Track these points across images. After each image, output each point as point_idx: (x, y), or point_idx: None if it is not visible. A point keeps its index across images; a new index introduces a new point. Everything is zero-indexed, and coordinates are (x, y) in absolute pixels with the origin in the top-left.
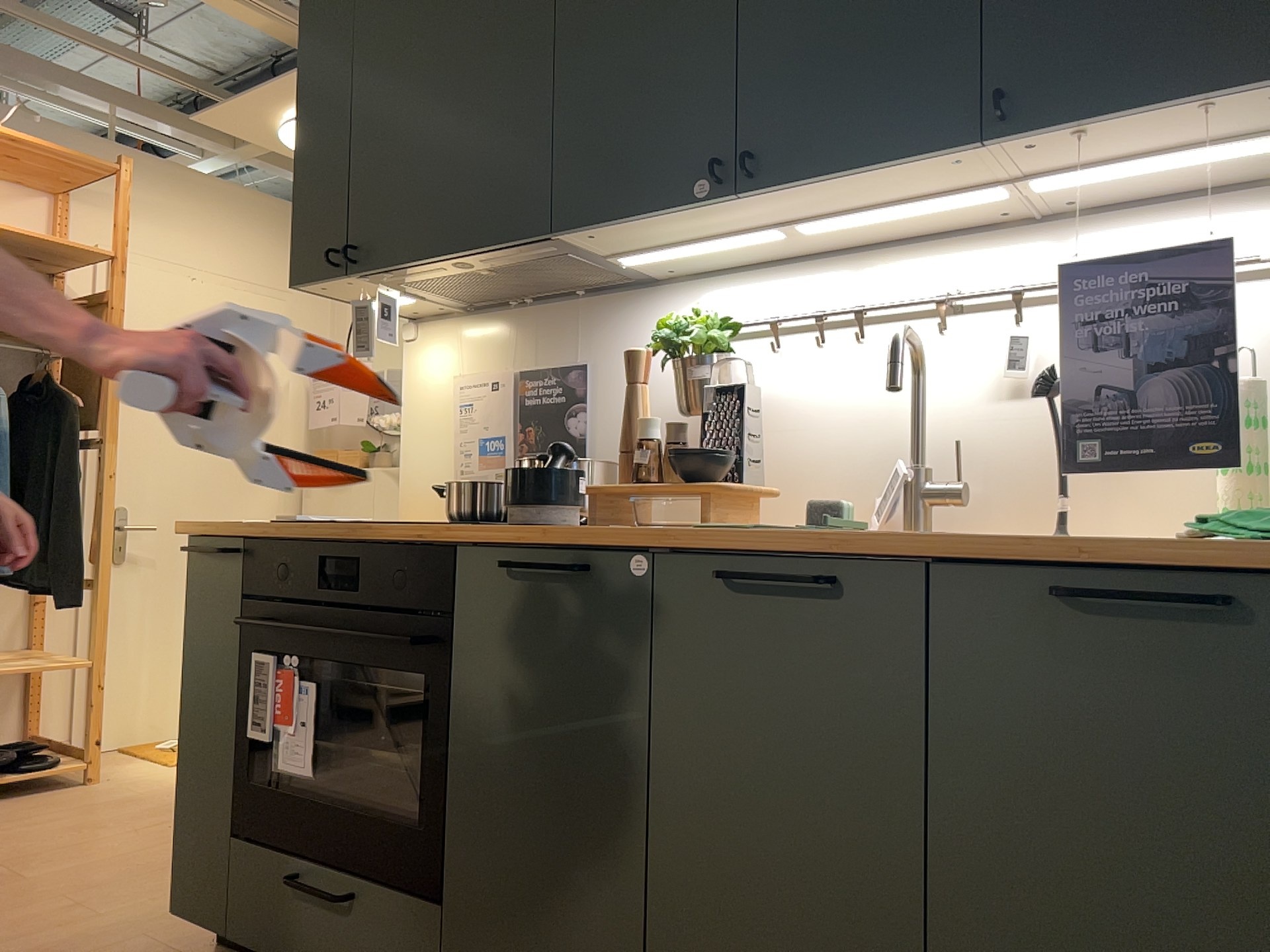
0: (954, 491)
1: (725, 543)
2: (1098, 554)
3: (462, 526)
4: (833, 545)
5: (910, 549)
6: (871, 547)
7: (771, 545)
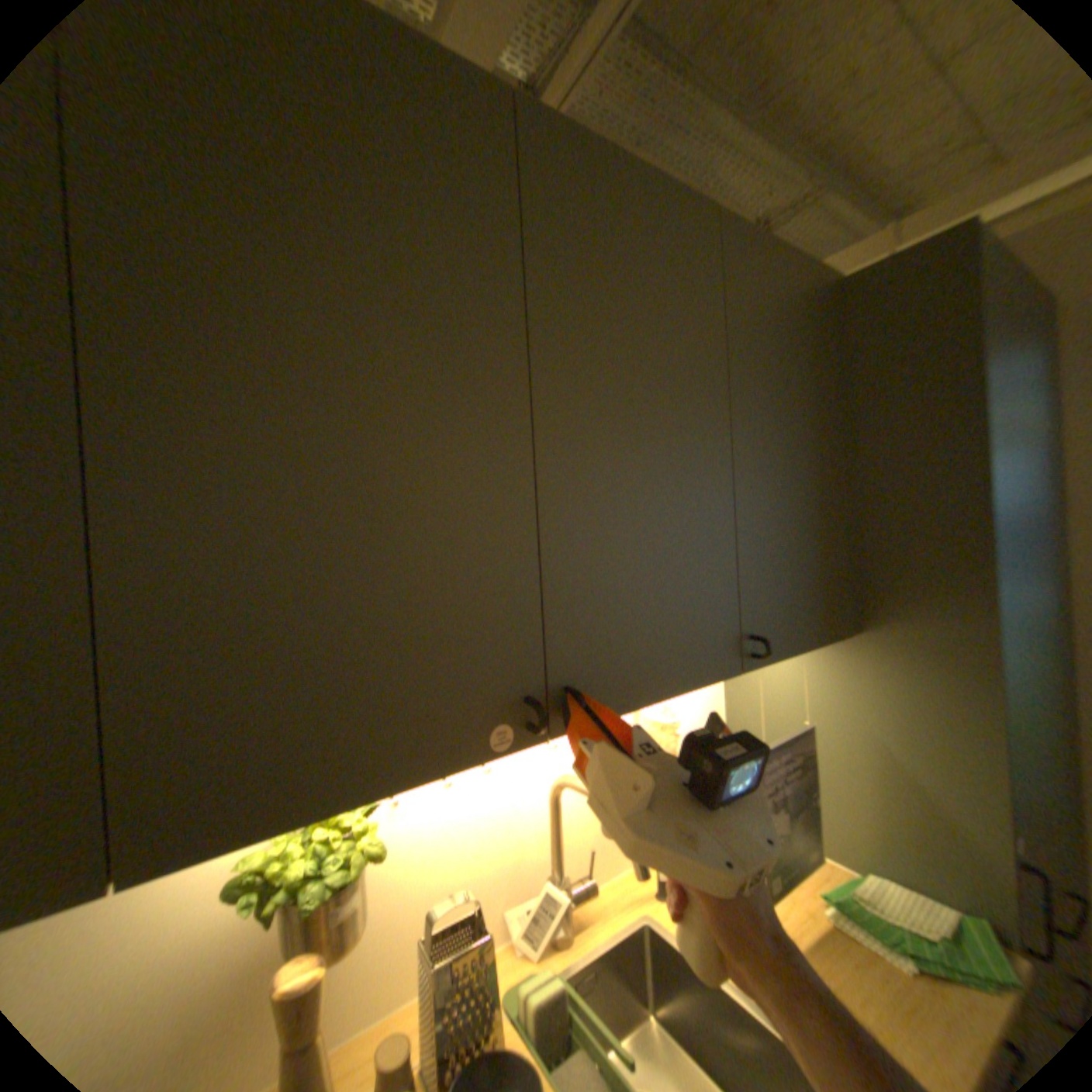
0: (595, 893)
1: None
2: None
3: None
4: None
5: None
6: None
7: None
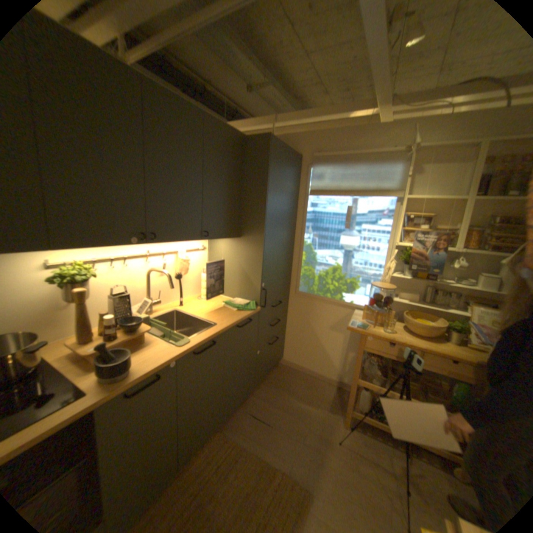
0: (160, 303)
1: (196, 347)
2: (242, 320)
3: (80, 401)
4: (214, 336)
5: (224, 331)
6: (219, 333)
7: (200, 342)
